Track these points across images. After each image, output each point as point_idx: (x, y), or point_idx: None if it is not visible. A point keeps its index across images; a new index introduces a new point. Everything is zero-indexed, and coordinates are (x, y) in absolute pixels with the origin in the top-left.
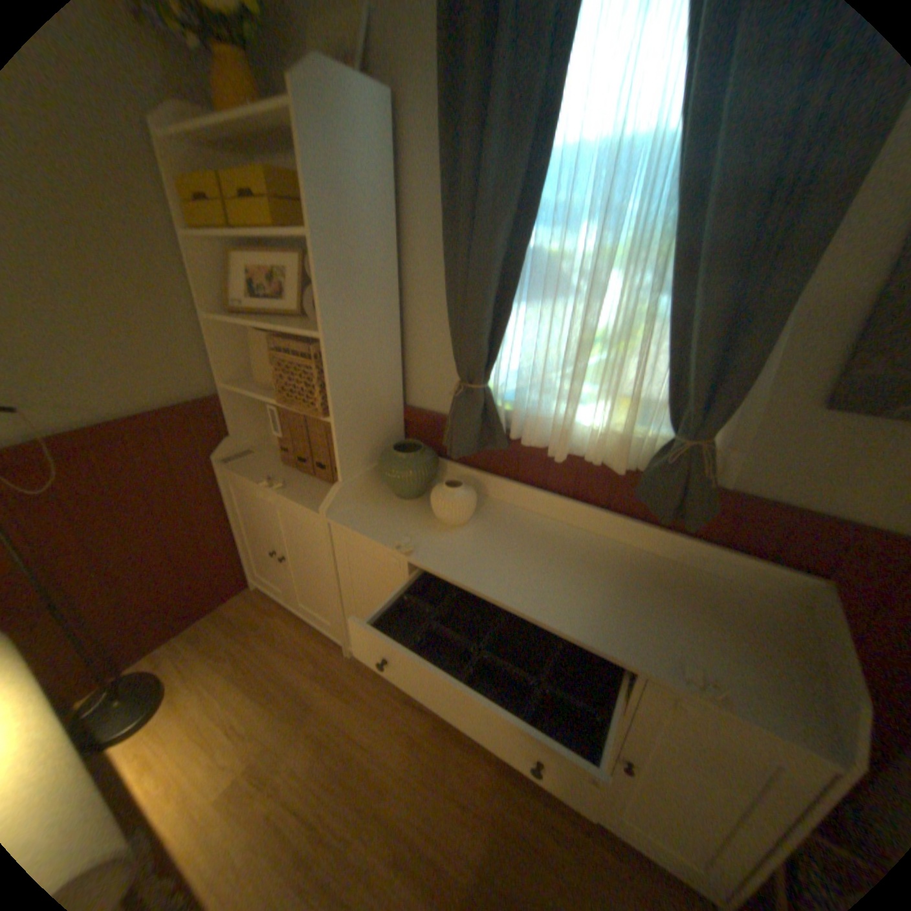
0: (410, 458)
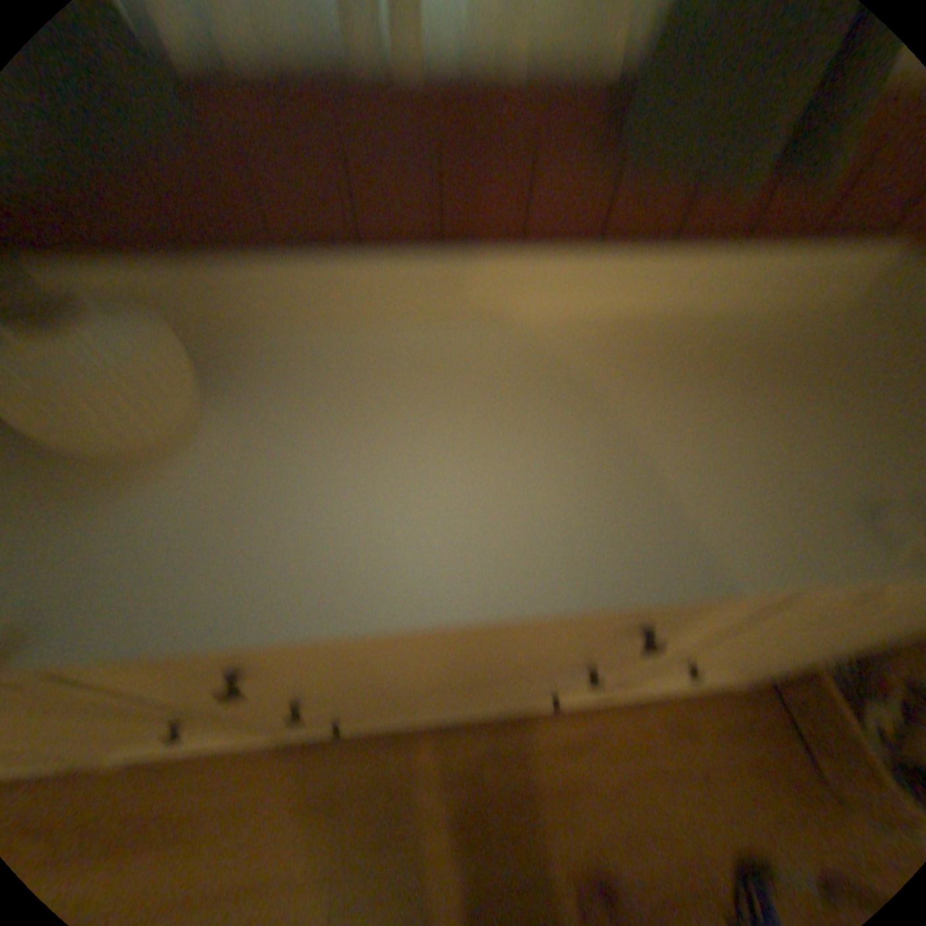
0: None
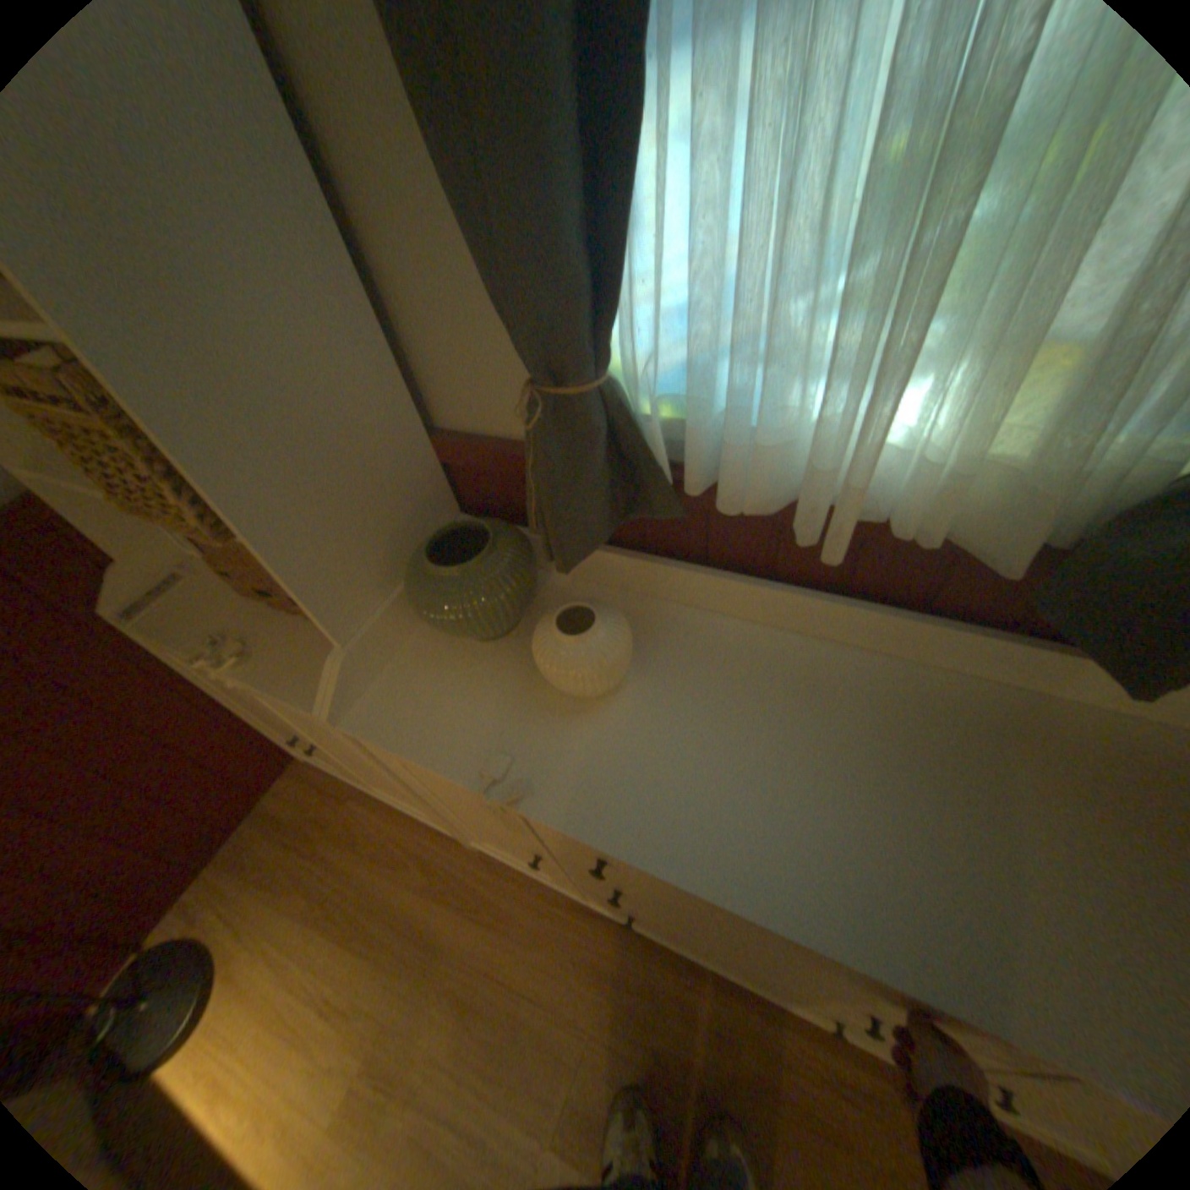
0: (468, 574)
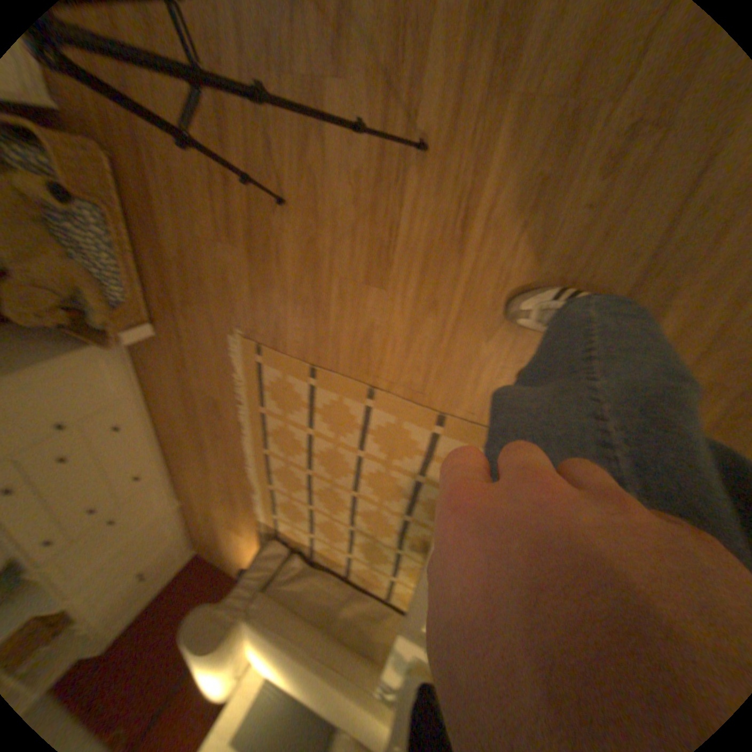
0: None
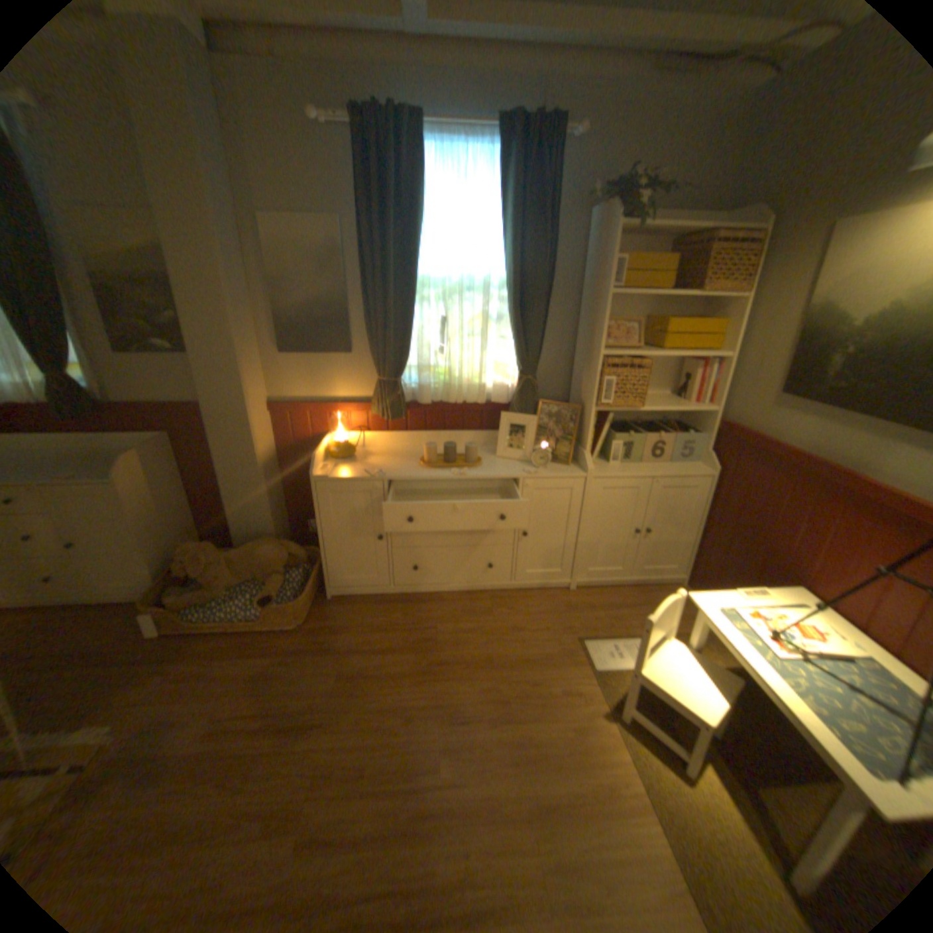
0: None
